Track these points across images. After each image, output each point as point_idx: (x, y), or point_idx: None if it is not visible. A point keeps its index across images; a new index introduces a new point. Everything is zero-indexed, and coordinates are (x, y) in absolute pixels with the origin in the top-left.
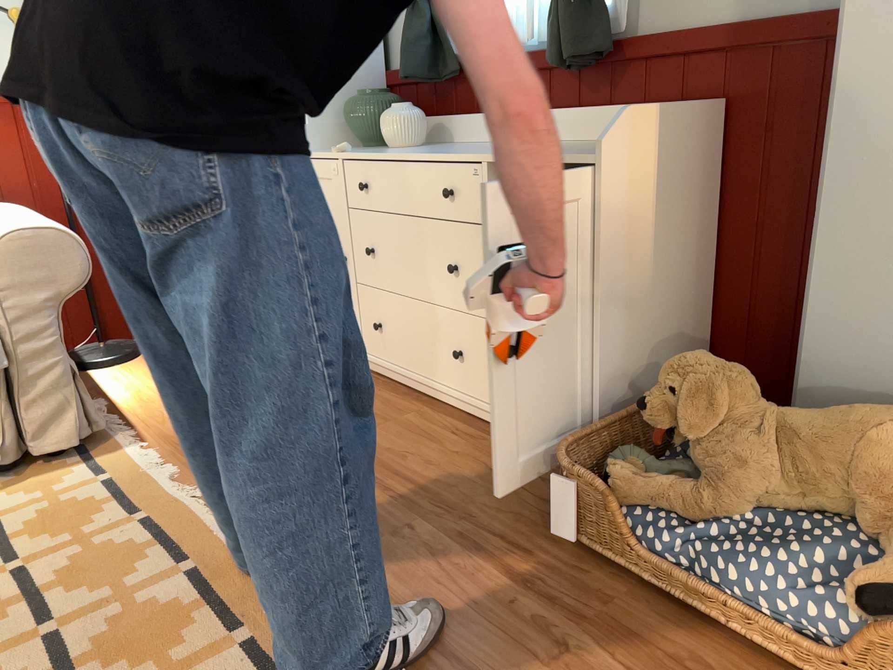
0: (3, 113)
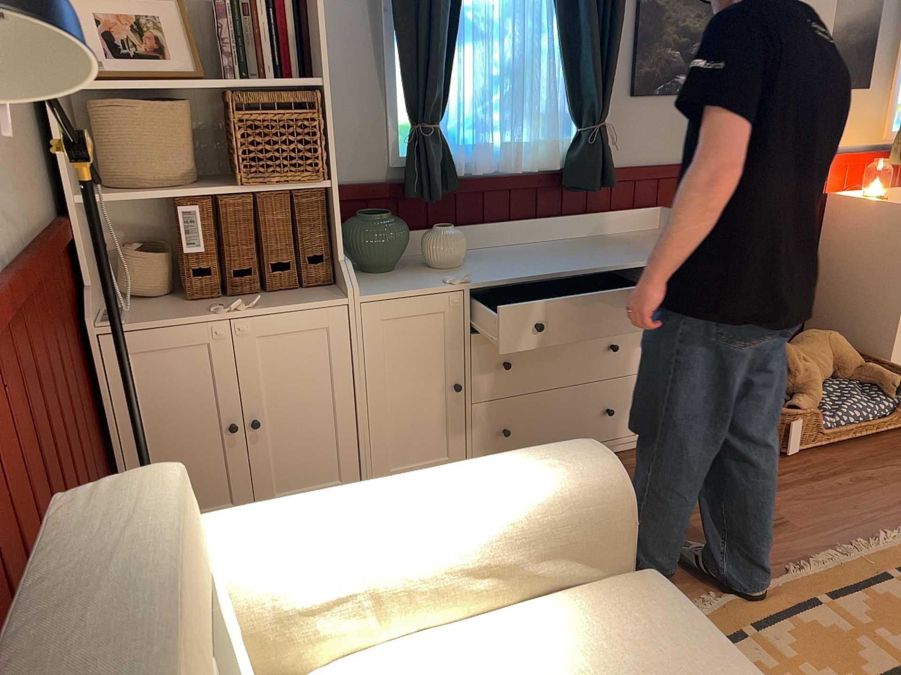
0: None
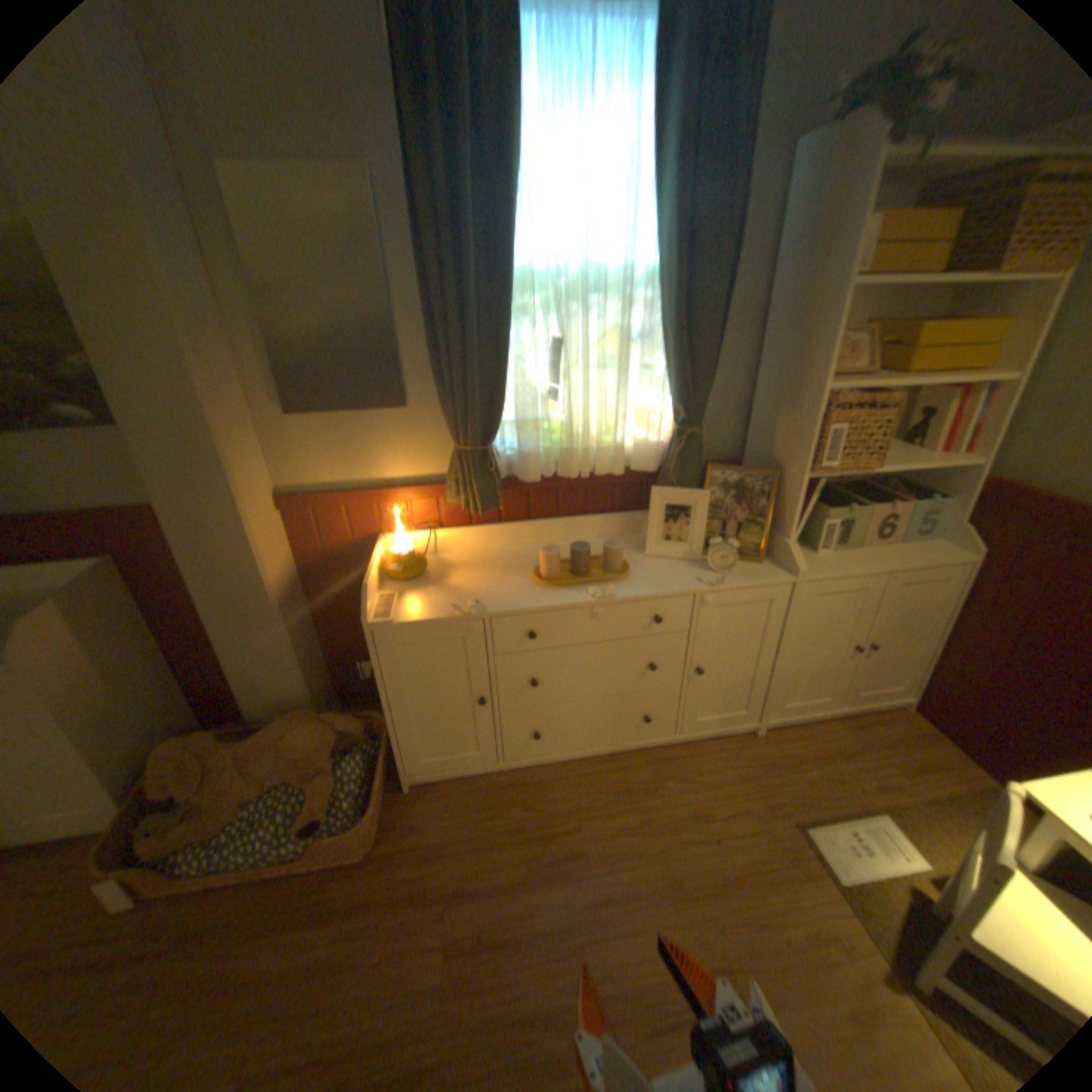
0: None
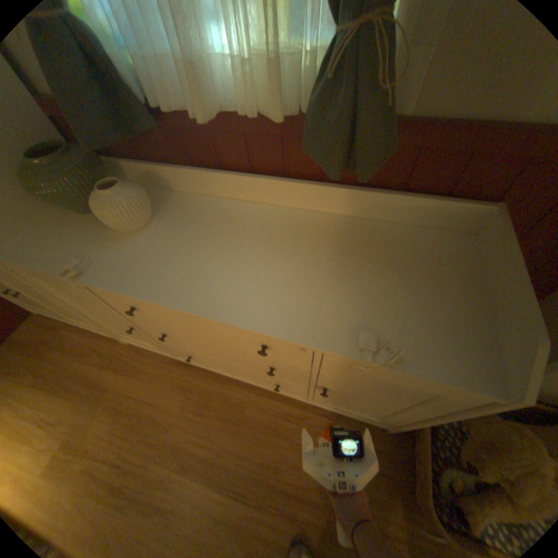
0: None
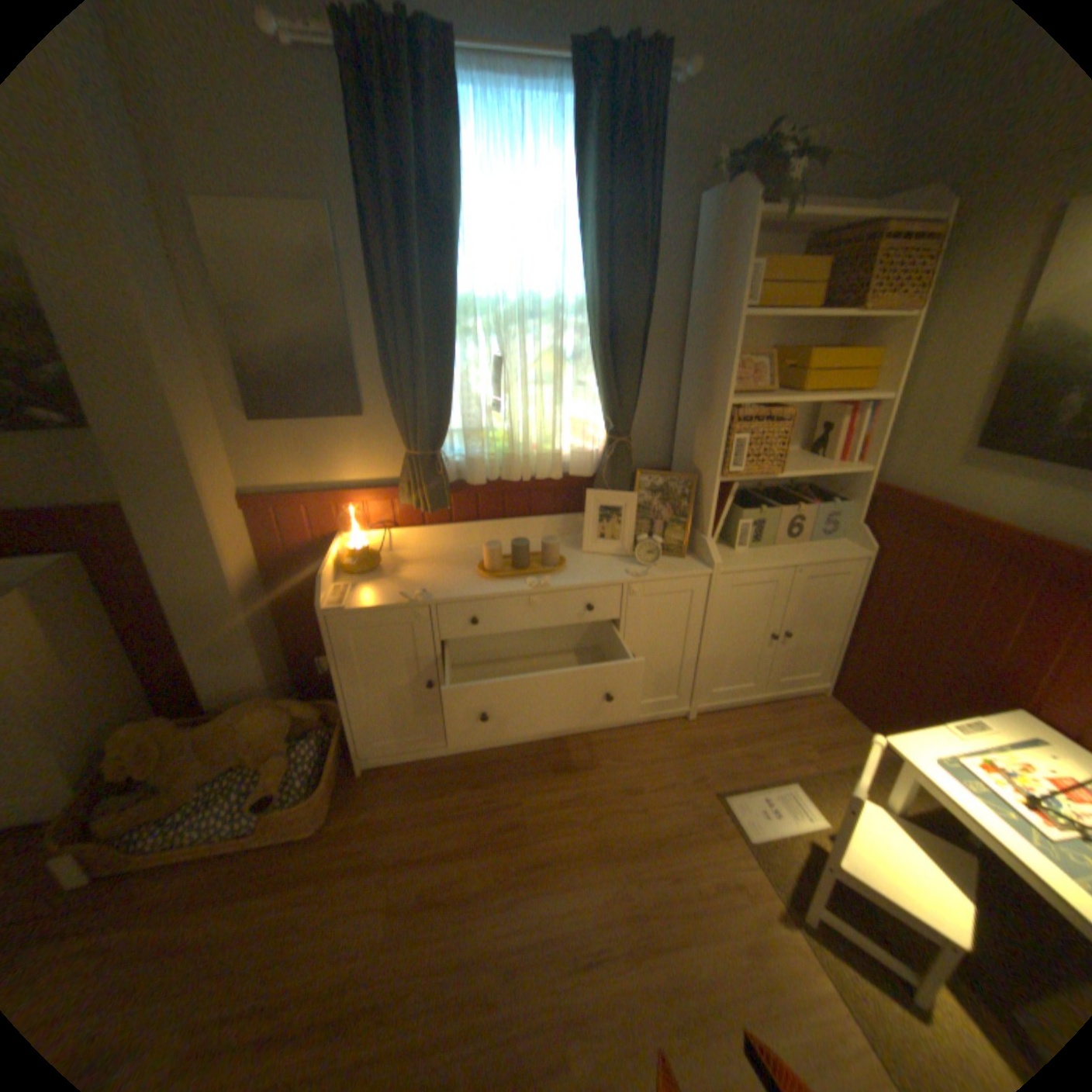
0: None
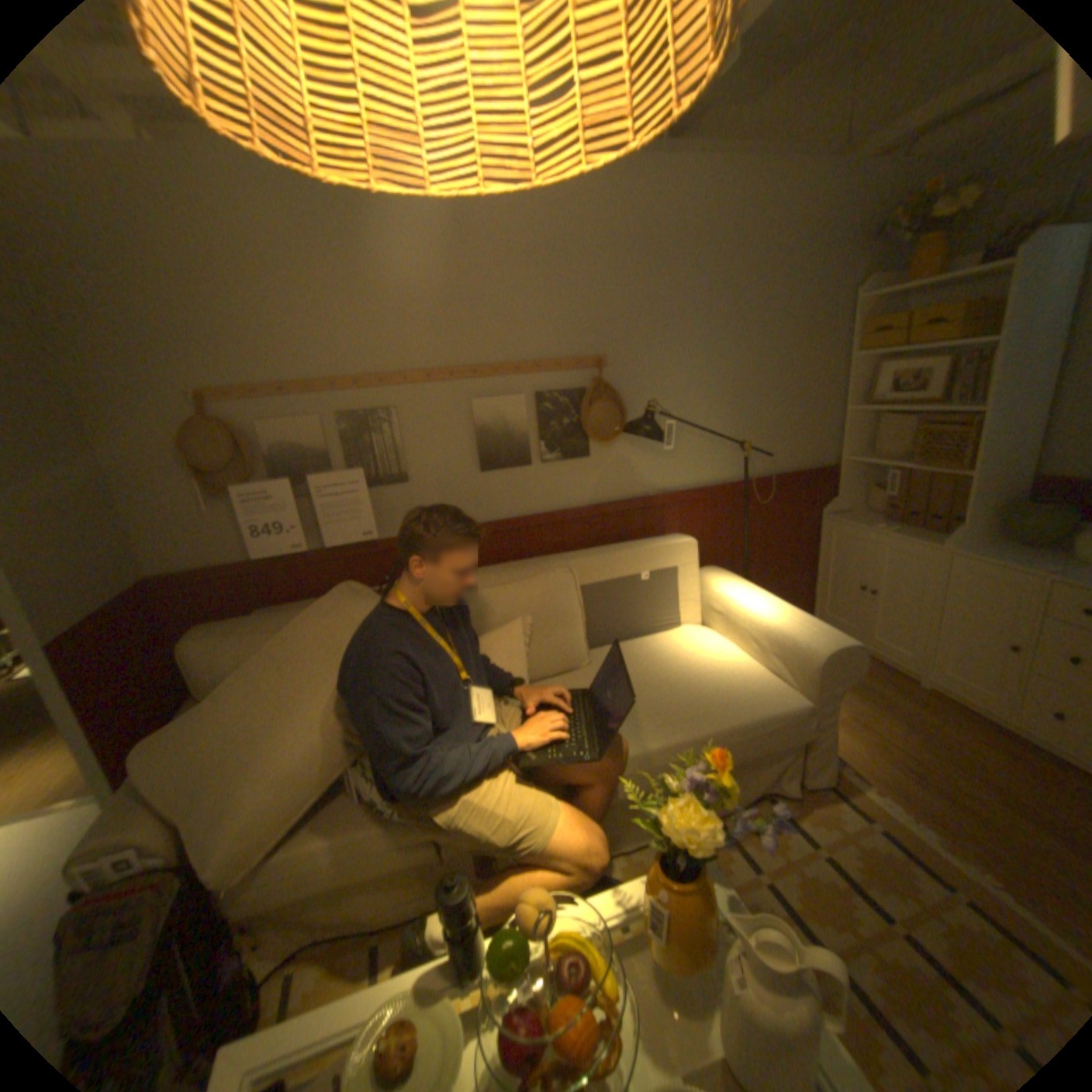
0: (709, 501)
